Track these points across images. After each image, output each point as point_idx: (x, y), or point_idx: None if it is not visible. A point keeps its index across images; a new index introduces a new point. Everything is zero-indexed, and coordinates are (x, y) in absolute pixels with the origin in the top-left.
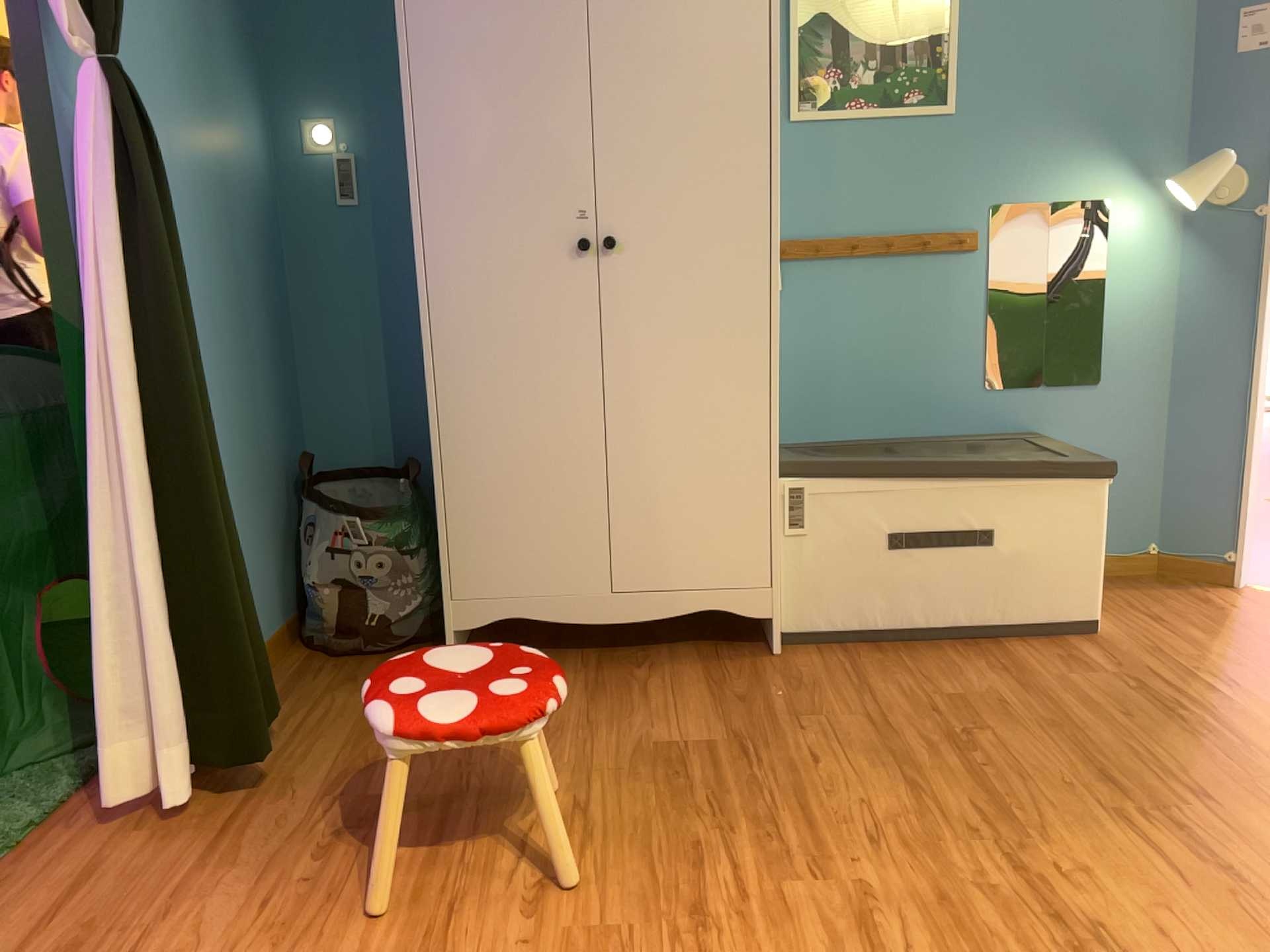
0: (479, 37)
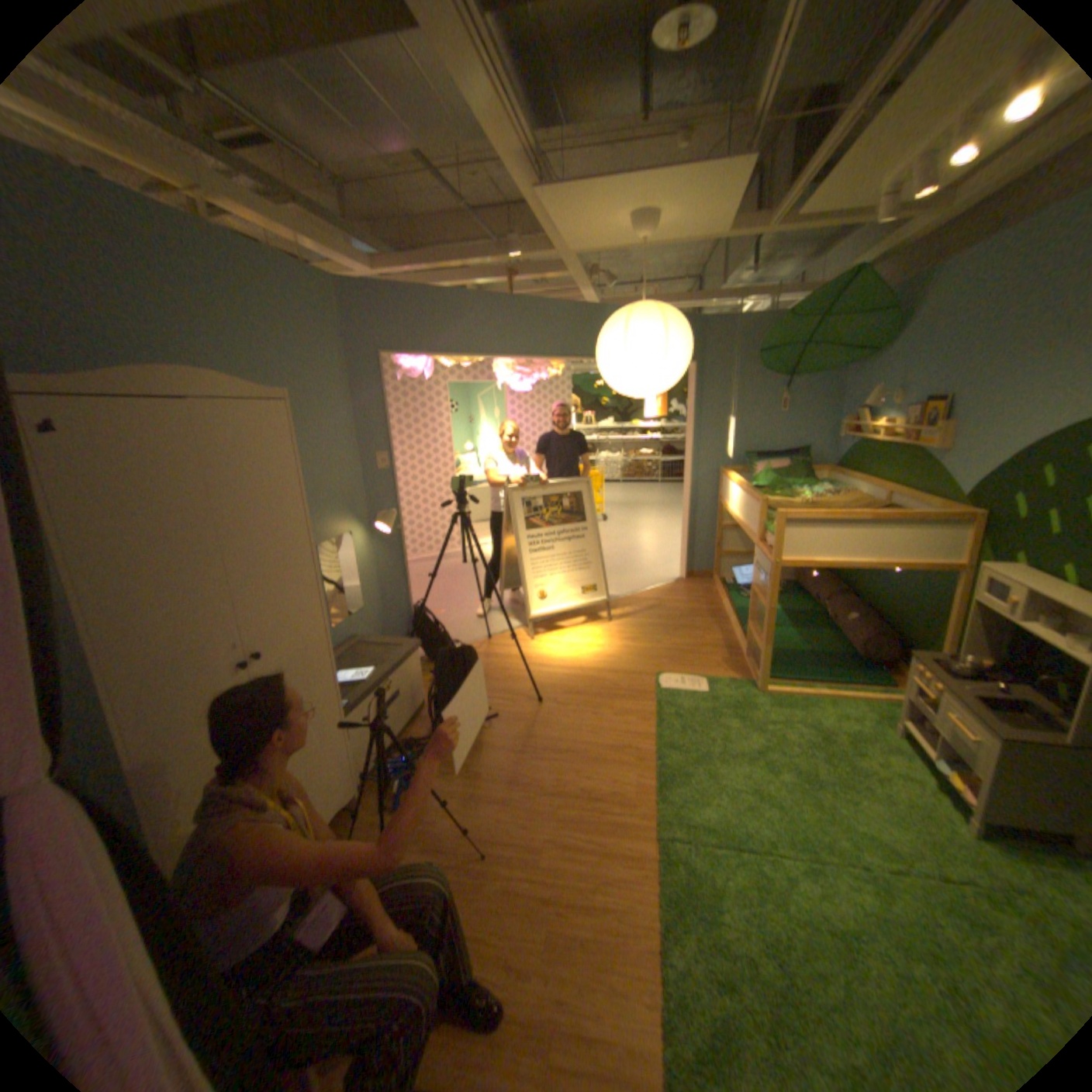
0: (140, 551)
